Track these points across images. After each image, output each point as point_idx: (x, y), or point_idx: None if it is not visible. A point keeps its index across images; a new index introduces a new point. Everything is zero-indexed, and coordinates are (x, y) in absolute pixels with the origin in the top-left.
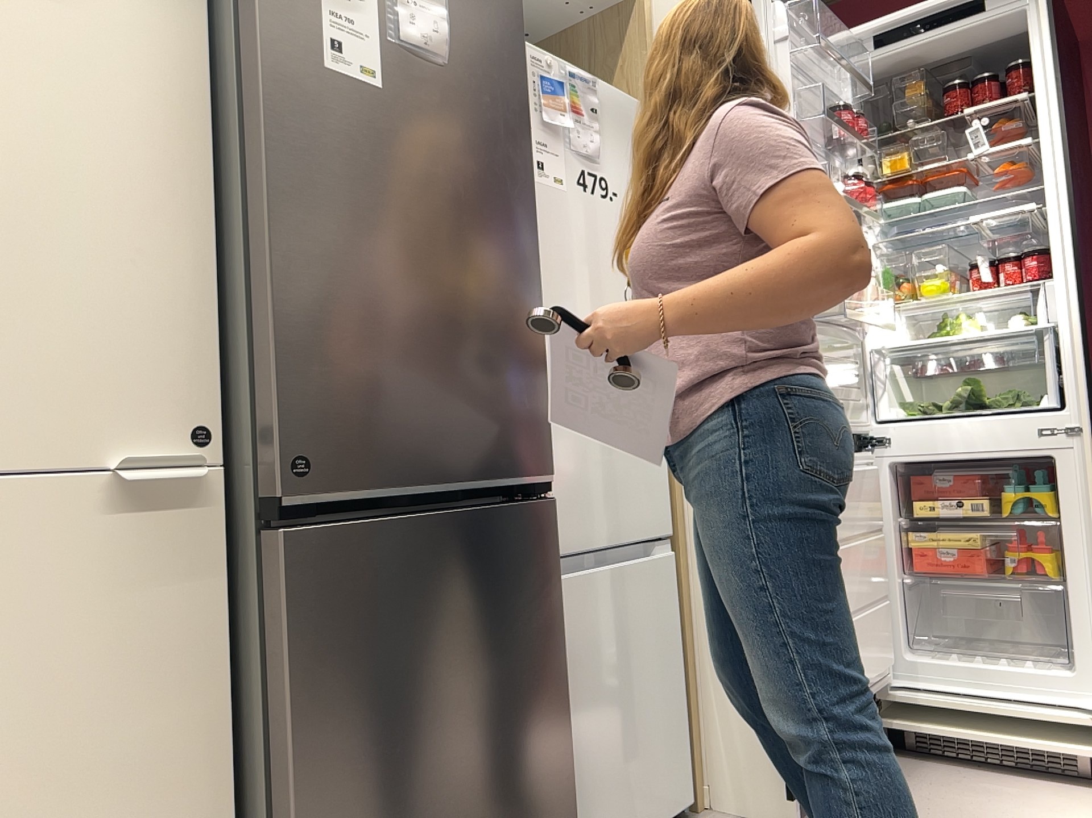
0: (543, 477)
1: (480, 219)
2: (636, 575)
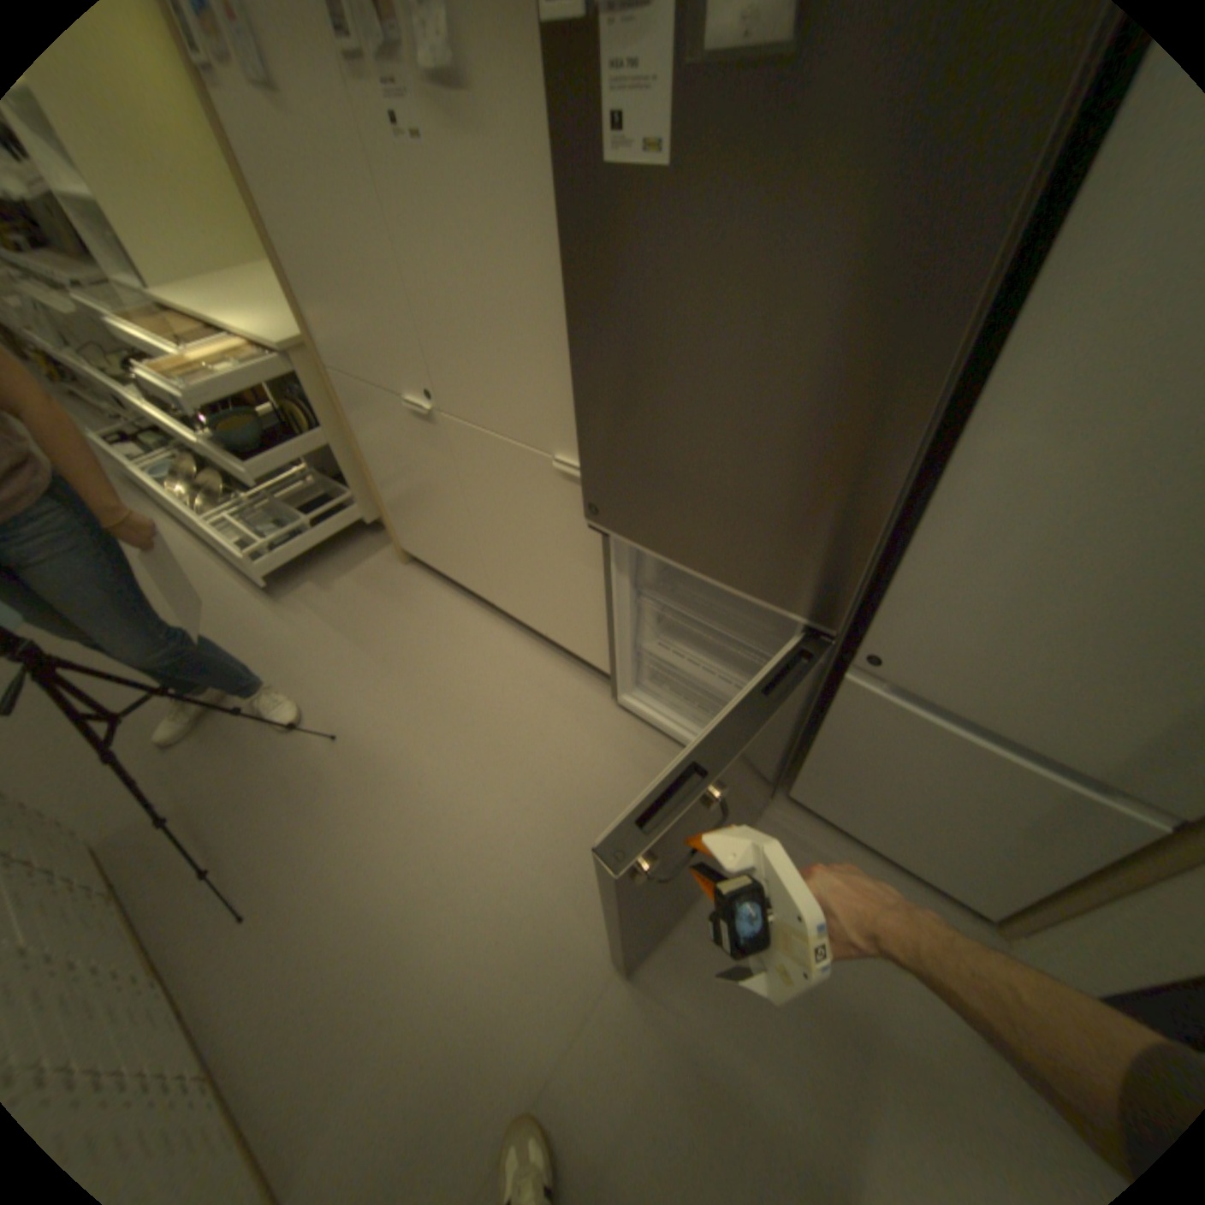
0: (823, 623)
1: (804, 339)
2: (1033, 778)
